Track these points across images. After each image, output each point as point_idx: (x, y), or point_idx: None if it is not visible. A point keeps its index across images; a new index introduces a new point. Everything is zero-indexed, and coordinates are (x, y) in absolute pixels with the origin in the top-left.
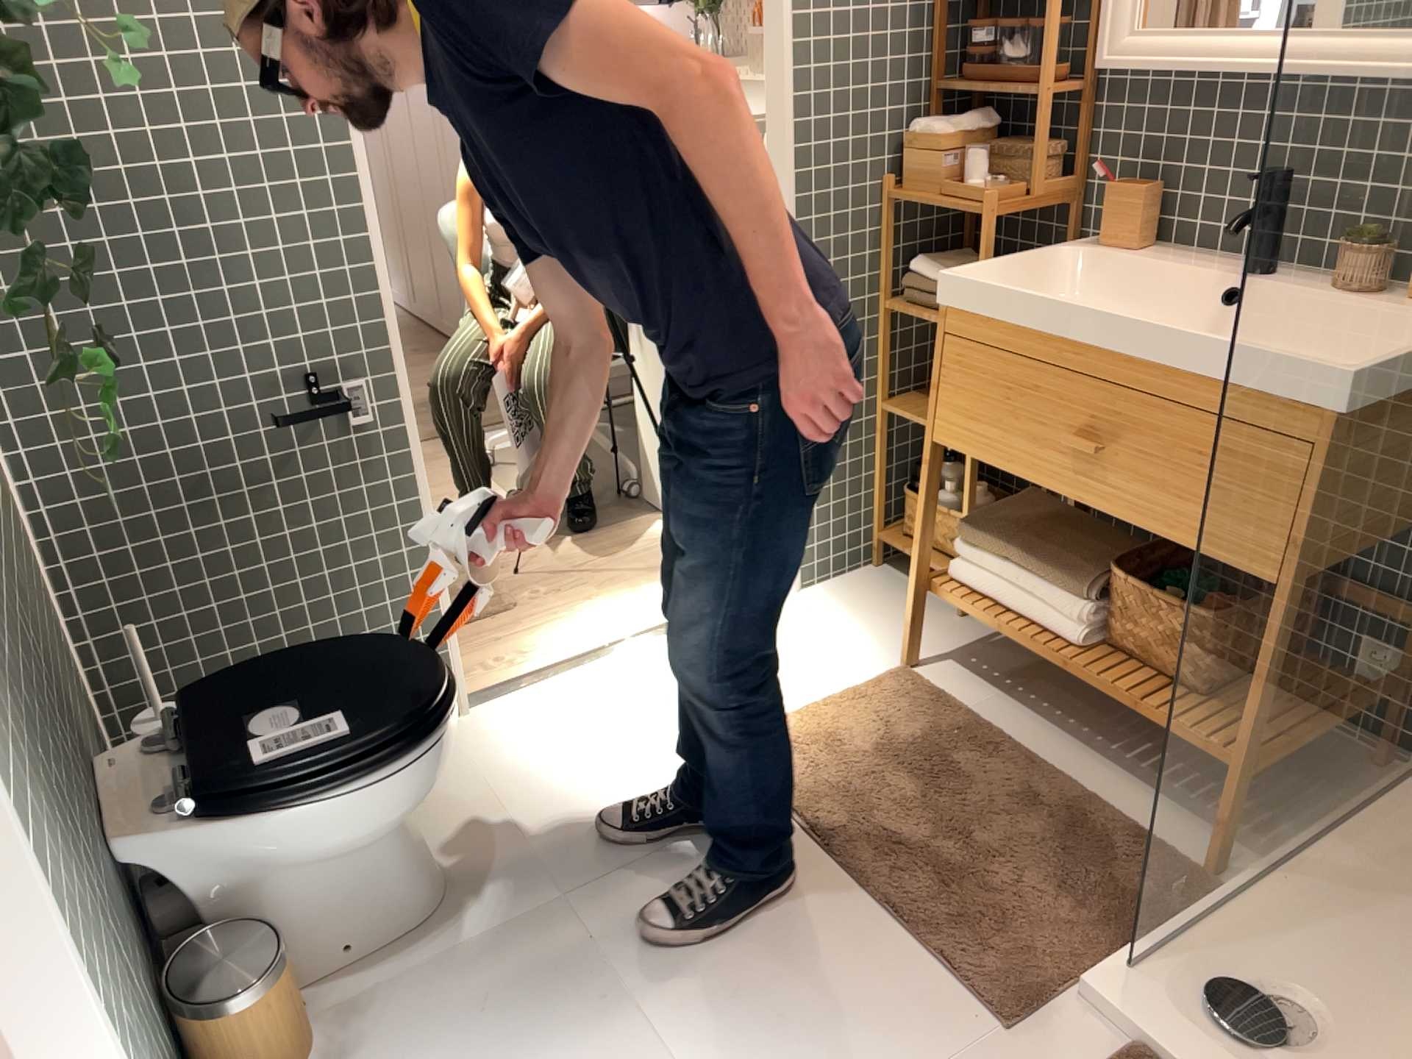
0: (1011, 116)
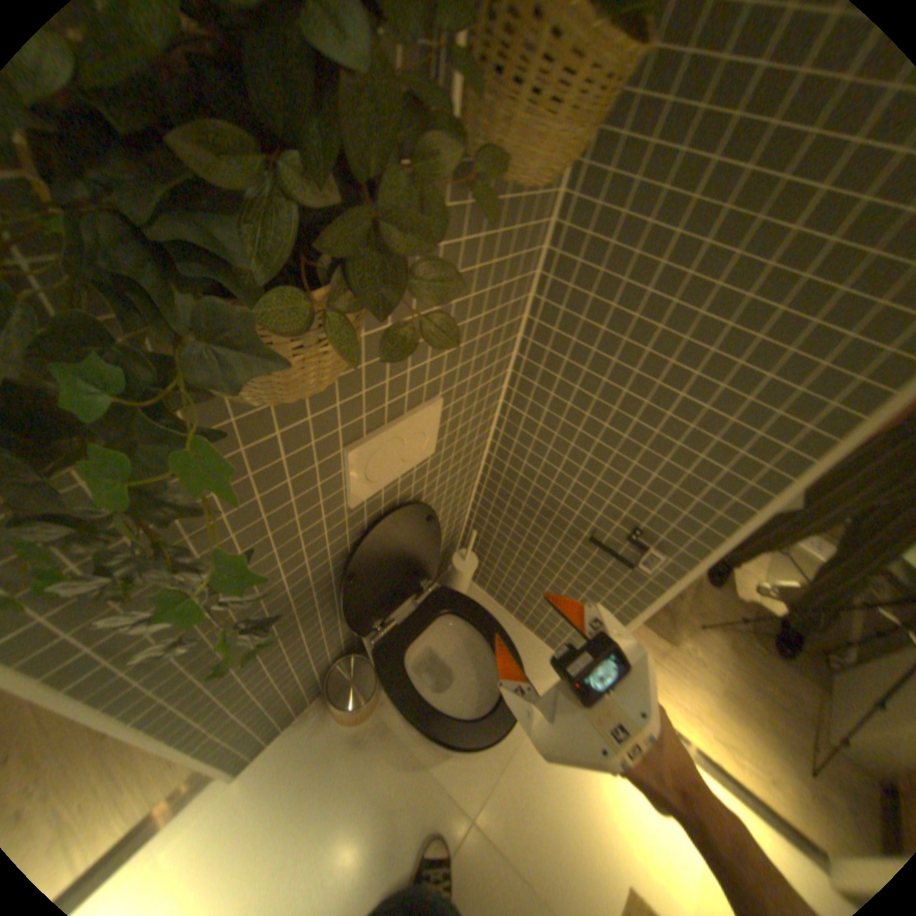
0: None
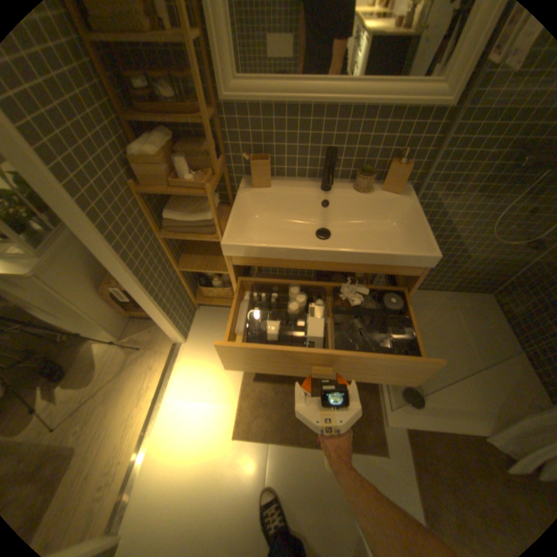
0: (169, 123)
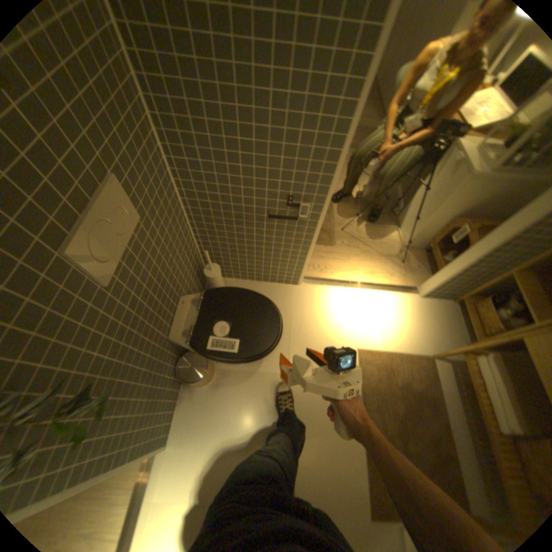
0: None
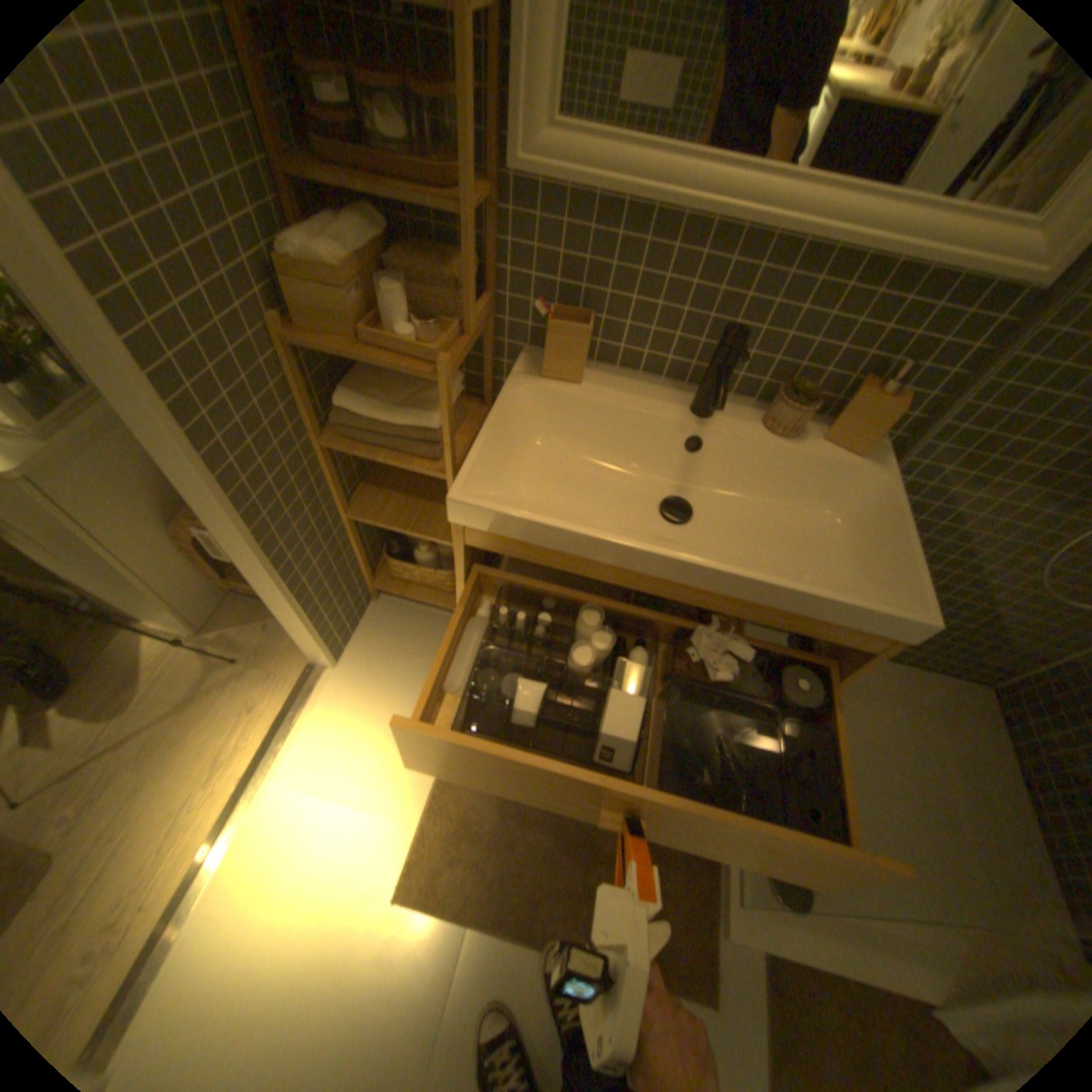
0: (383, 198)
